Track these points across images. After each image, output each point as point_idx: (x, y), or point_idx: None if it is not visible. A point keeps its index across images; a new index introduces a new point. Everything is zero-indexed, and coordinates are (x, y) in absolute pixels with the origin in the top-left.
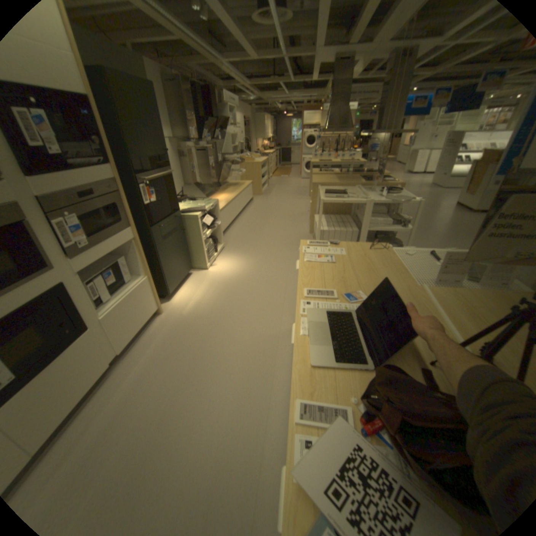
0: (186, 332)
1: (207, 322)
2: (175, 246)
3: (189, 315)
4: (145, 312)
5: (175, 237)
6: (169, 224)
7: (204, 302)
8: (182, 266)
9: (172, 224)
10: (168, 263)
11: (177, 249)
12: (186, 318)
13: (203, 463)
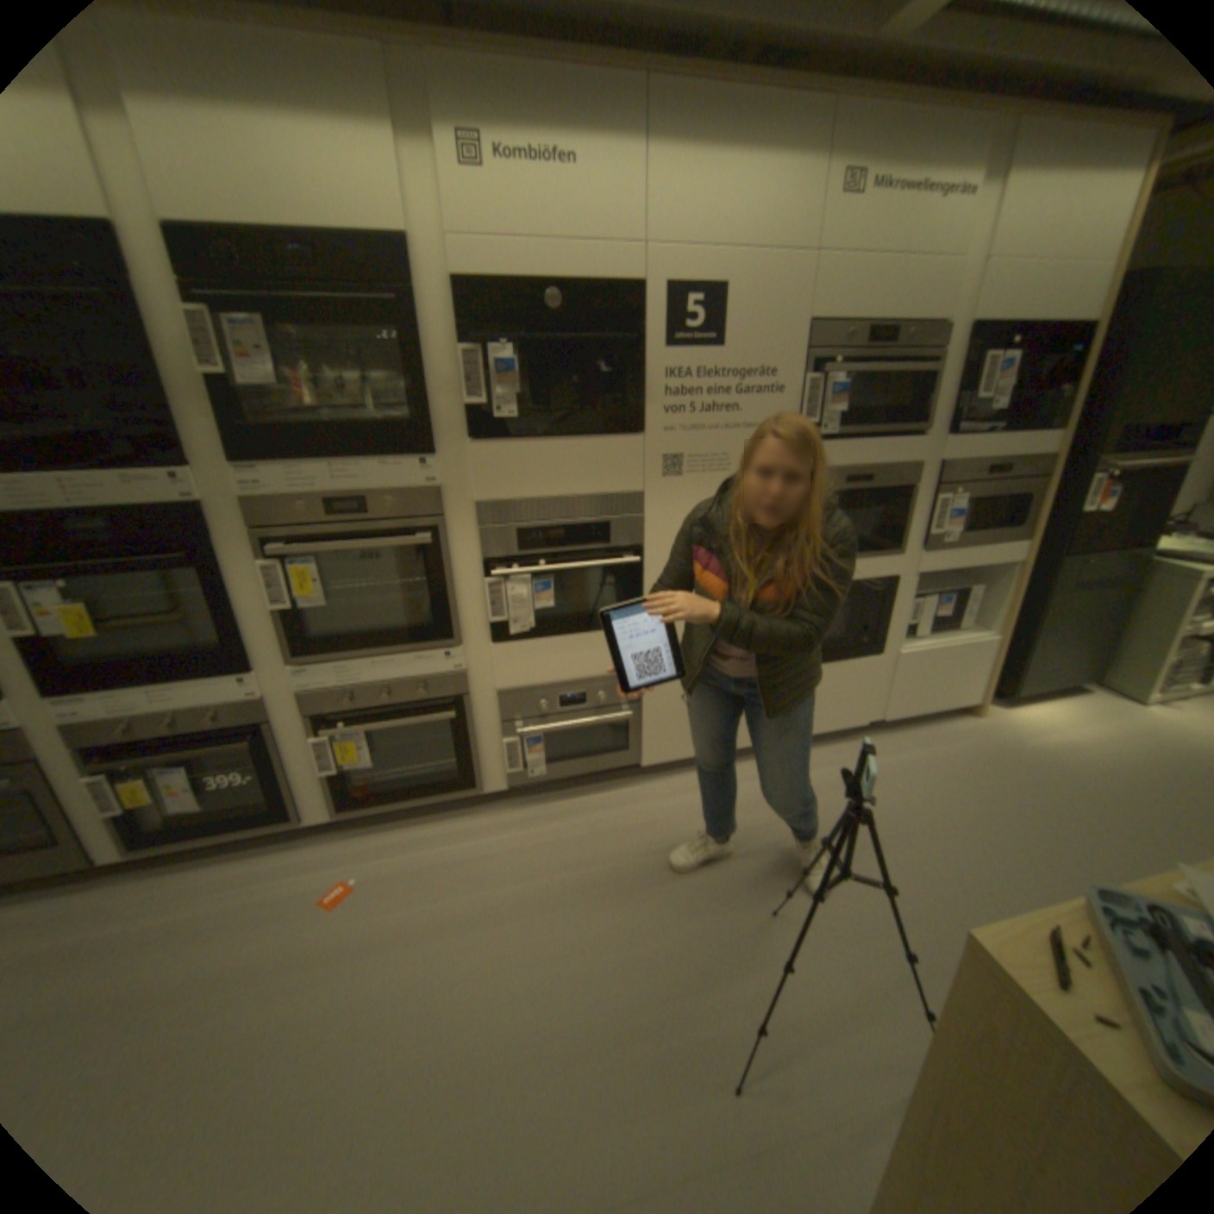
0: (1019, 774)
1: (1080, 791)
2: (1093, 616)
3: (1042, 755)
4: (961, 694)
5: (1108, 597)
6: (1109, 566)
7: (1096, 757)
8: (1082, 664)
9: (1116, 569)
10: (1057, 638)
11: (1094, 623)
12: (1031, 755)
13: (945, 940)
